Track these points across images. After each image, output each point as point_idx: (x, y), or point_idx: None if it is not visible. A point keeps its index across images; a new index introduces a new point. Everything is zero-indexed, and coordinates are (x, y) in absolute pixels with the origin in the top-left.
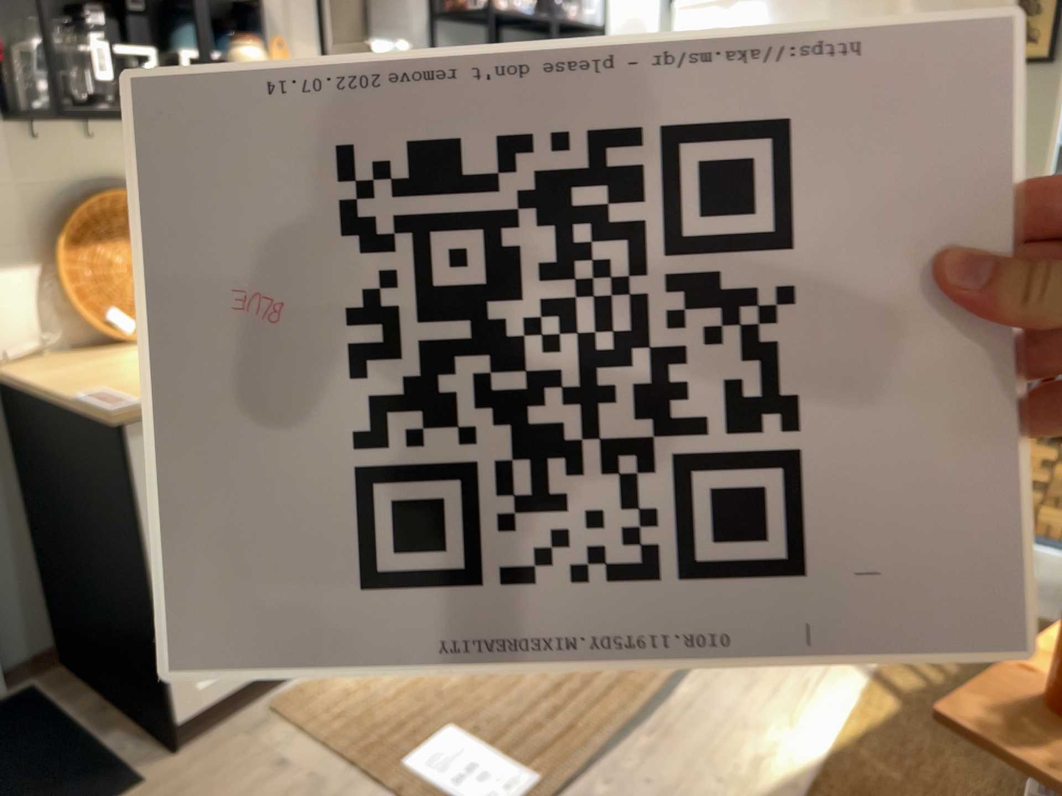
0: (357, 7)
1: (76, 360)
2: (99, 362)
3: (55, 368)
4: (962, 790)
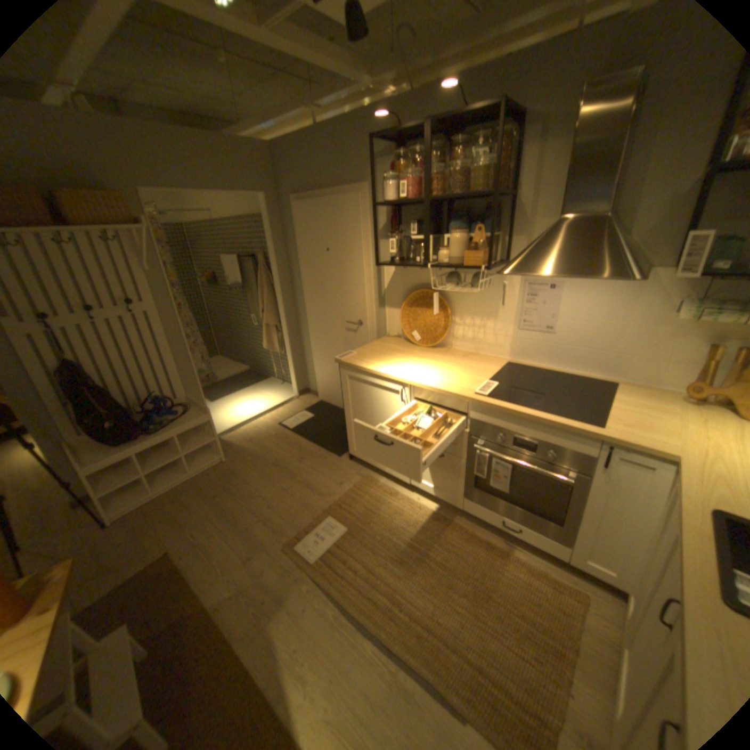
0: (598, 186)
1: (394, 343)
2: (392, 346)
3: (386, 342)
4: None
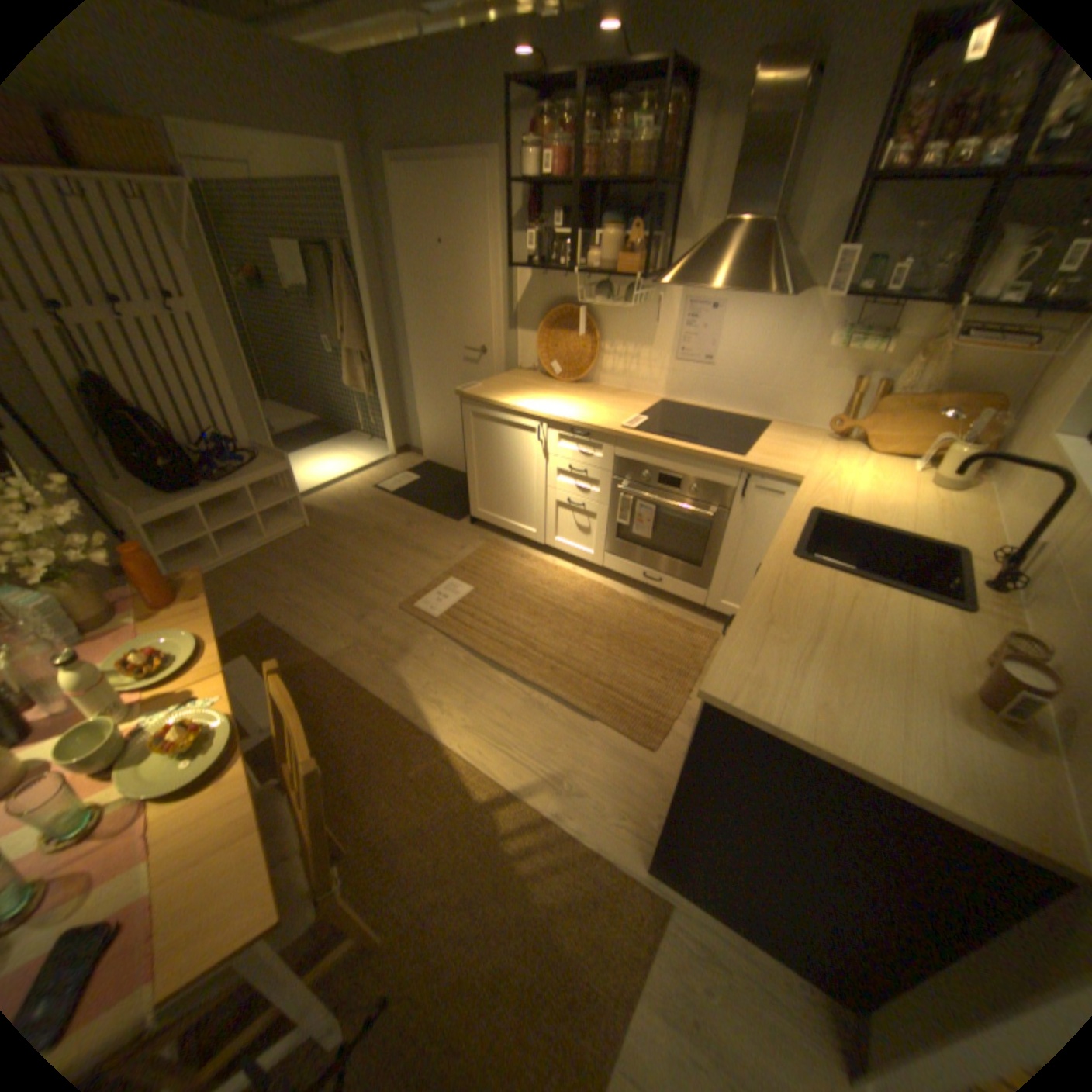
0: (770, 184)
1: (529, 376)
2: (527, 380)
3: (518, 376)
4: (396, 808)
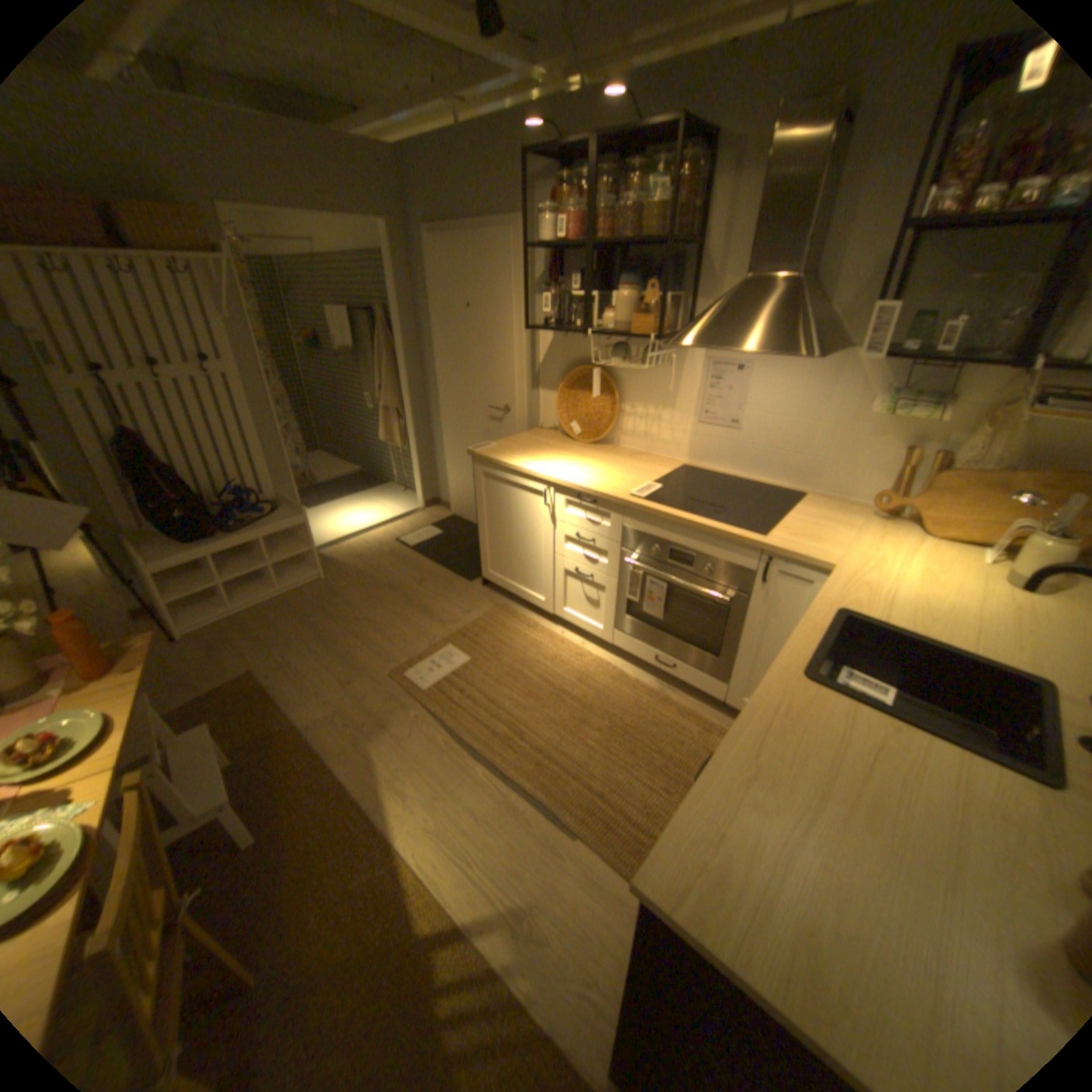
0: (797, 238)
1: (547, 437)
2: (543, 440)
3: (536, 436)
4: (324, 932)
